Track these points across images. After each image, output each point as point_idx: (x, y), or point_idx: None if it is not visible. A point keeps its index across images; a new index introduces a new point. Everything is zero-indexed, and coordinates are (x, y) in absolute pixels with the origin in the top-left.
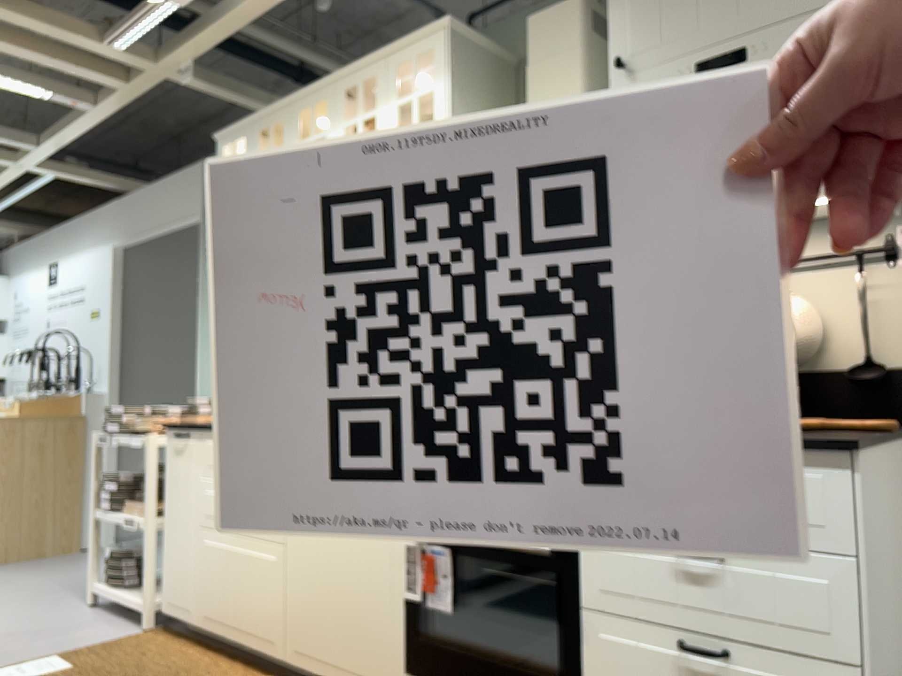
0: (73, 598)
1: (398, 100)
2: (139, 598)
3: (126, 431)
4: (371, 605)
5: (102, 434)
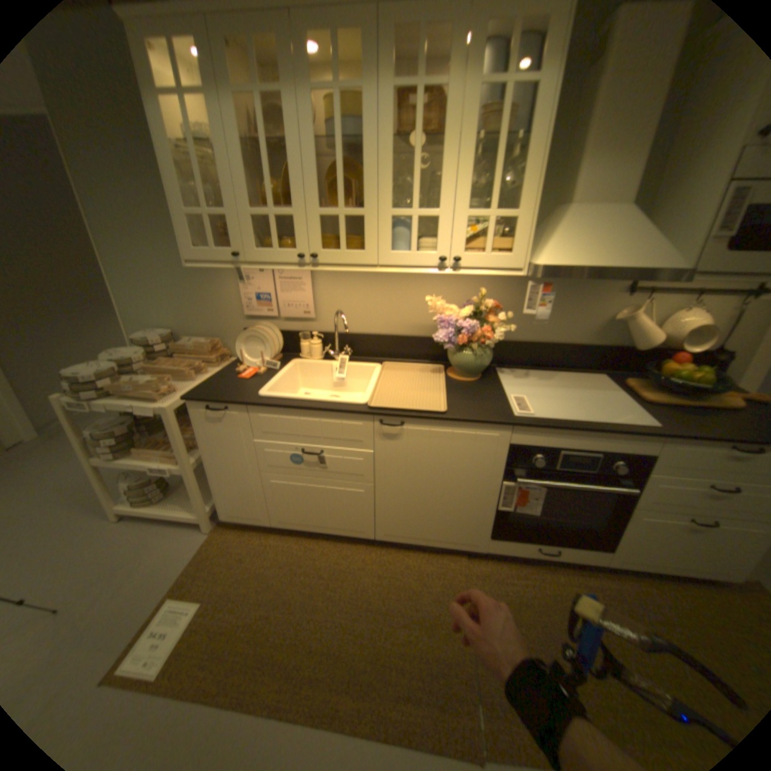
0: (84, 516)
1: (485, 74)
2: (182, 511)
3: (104, 395)
4: (466, 513)
5: (65, 397)
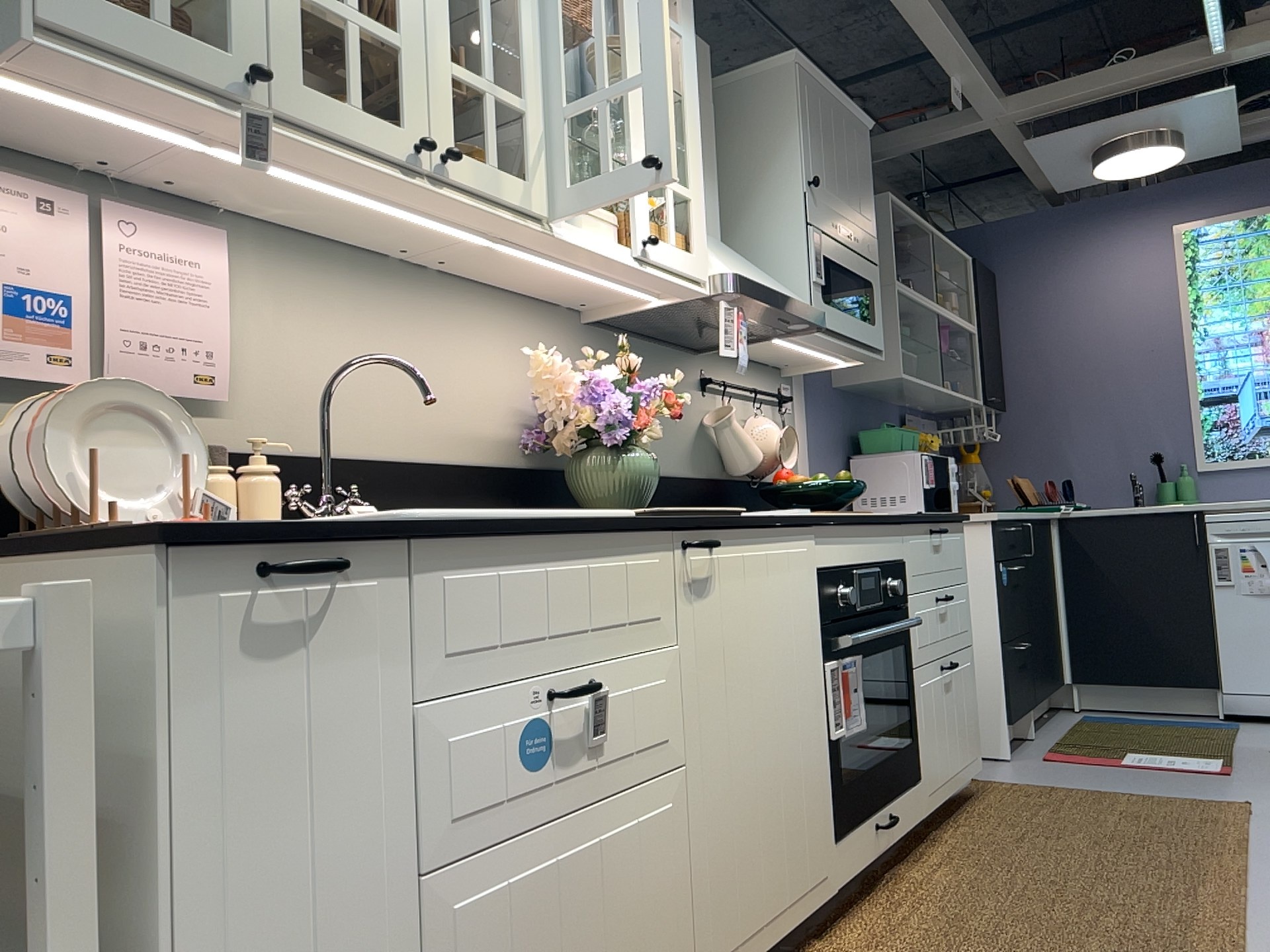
0: None
1: None
2: None
3: None
4: (805, 776)
5: None
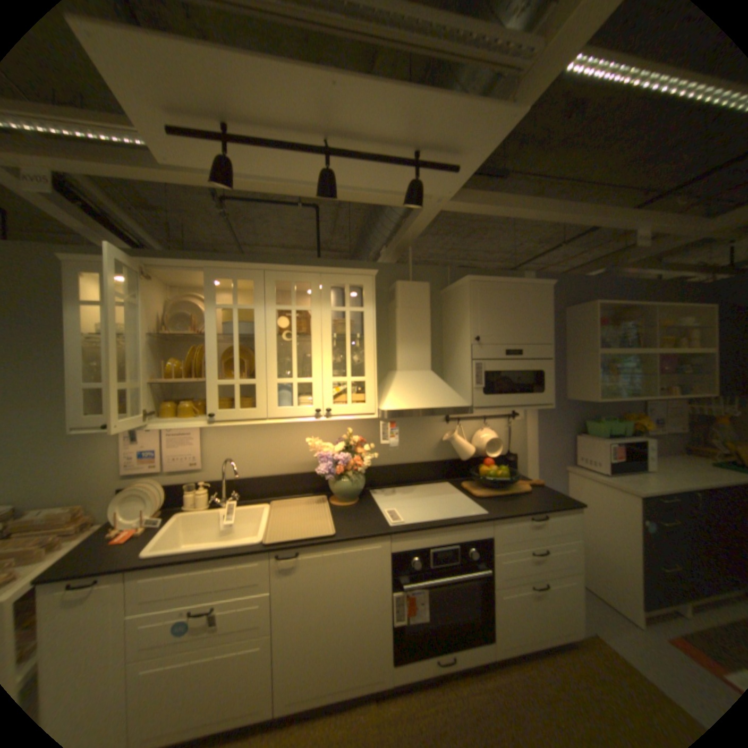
0: None
1: (333, 307)
2: None
3: None
4: (366, 641)
5: None
